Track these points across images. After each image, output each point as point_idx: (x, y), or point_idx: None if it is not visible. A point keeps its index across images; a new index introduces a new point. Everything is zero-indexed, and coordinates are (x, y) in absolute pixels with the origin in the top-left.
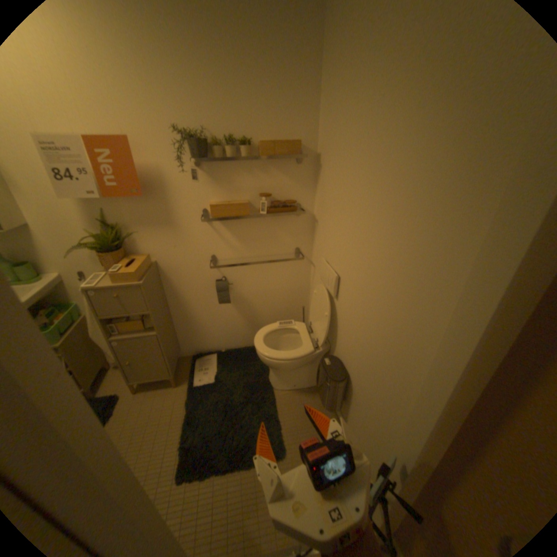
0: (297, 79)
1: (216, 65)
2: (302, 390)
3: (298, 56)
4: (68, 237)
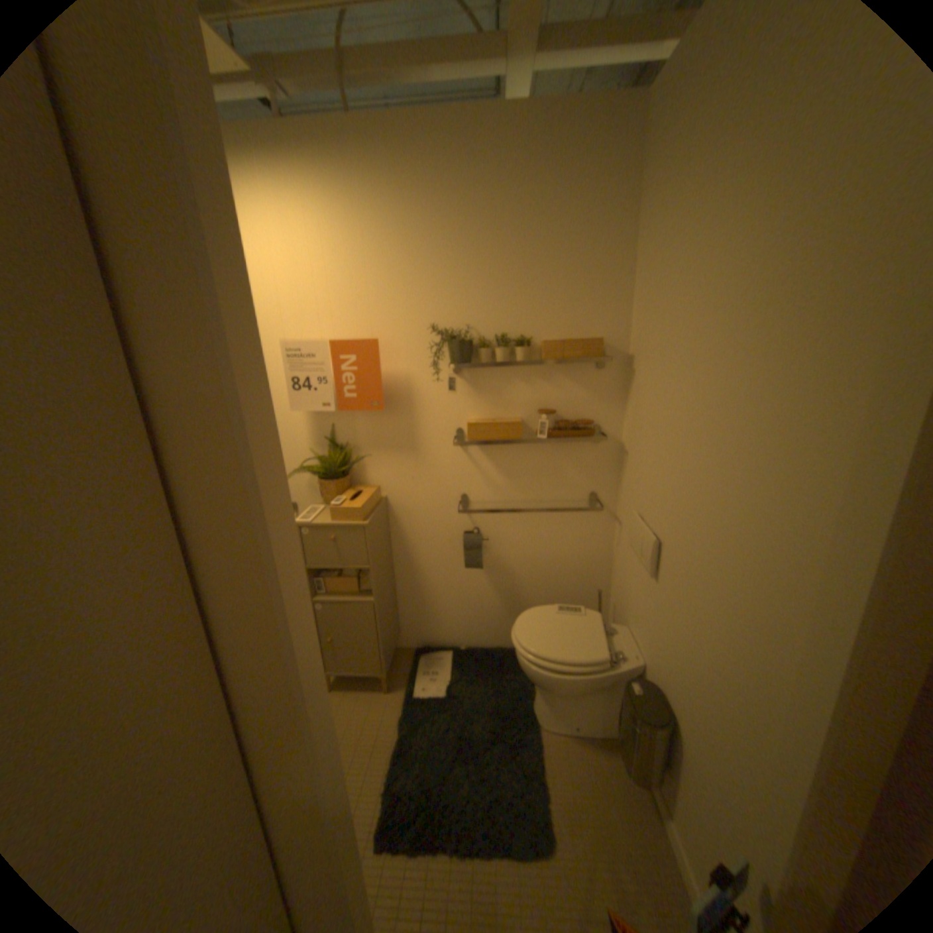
0: (601, 262)
1: (493, 255)
2: (591, 741)
3: (603, 235)
4: (290, 458)
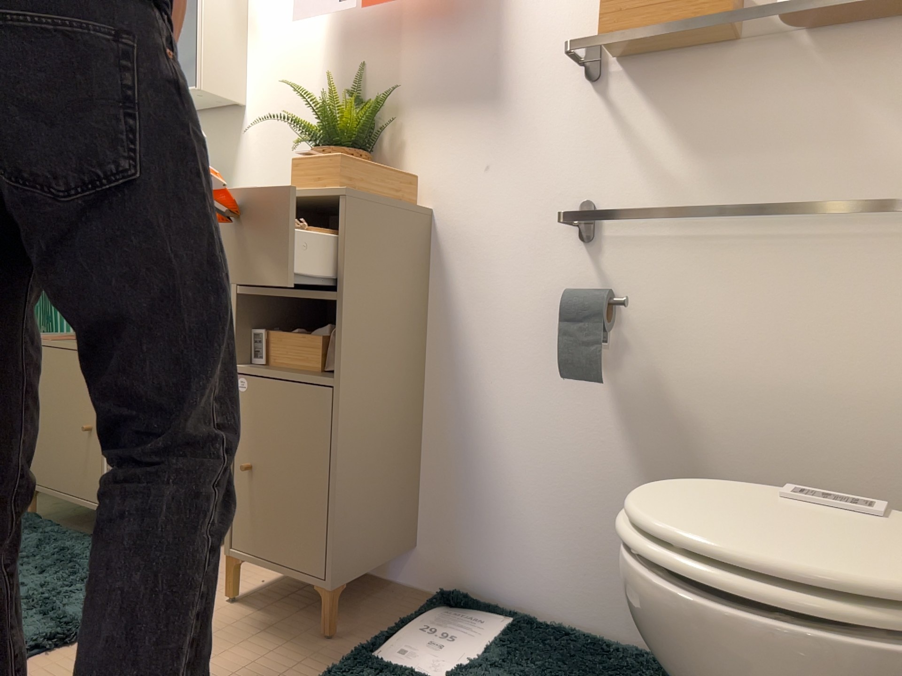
0: None
1: None
2: None
3: None
4: (290, 135)
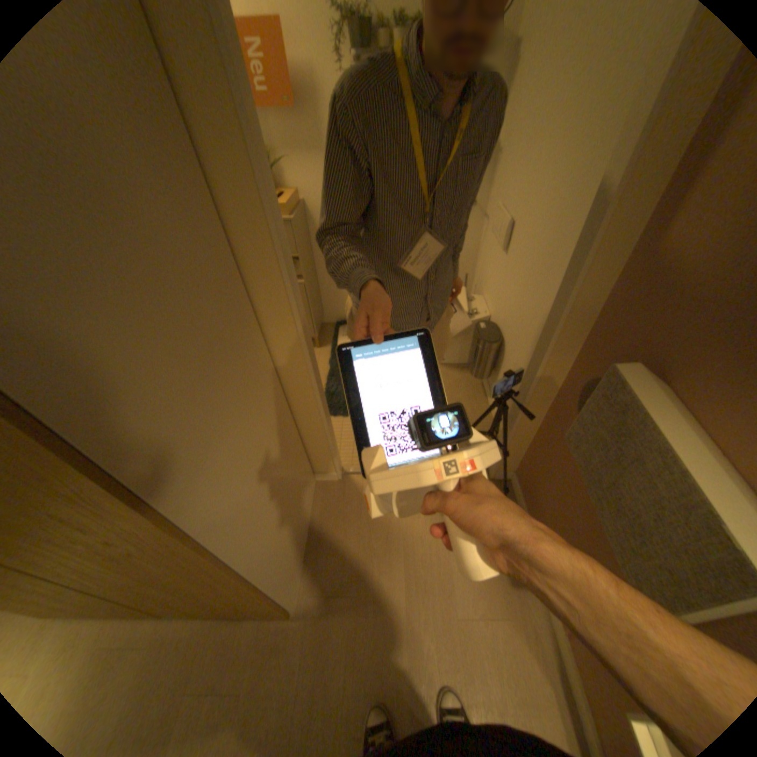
0: None
1: None
2: (451, 365)
3: None
4: None
